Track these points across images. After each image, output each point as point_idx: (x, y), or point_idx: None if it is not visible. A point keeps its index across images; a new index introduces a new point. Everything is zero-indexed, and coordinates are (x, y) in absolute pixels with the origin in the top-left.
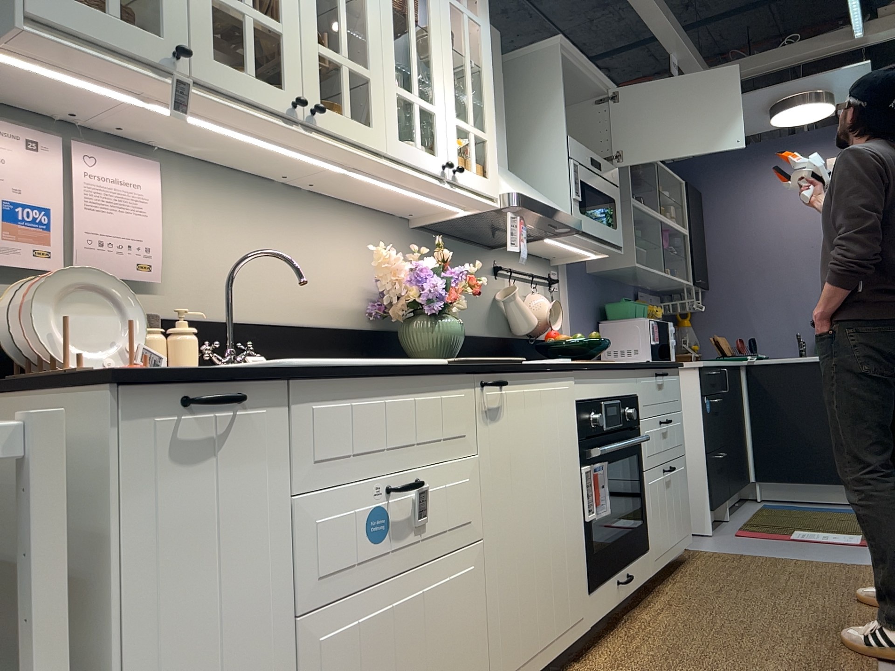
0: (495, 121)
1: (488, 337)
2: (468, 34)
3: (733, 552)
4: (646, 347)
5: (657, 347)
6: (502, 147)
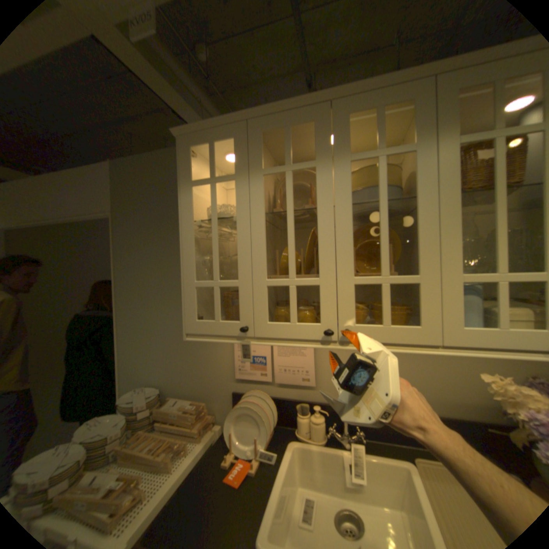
0: None
1: None
2: None
3: None
4: None
5: None
6: None
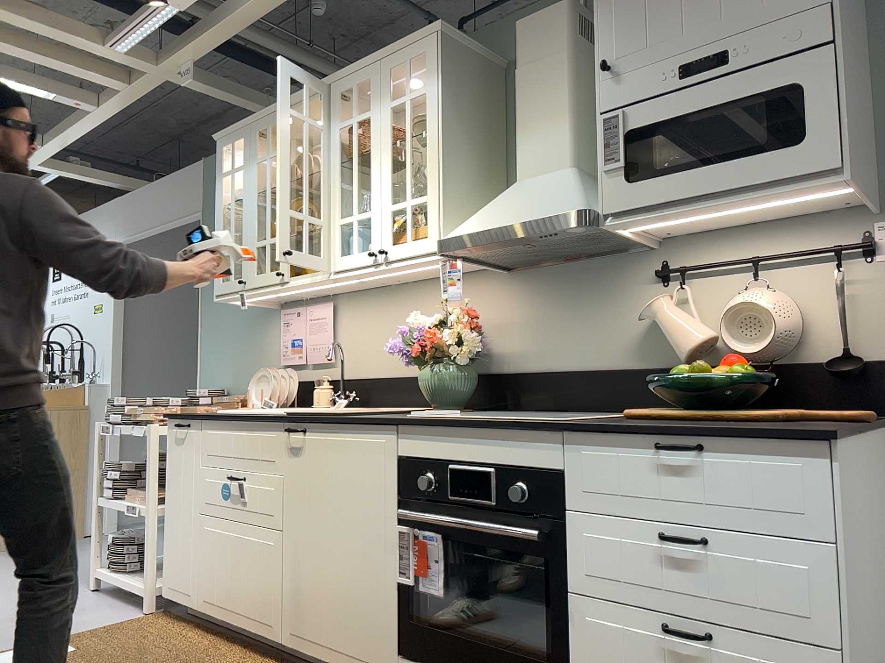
0: (440, 173)
1: (629, 369)
2: (409, 116)
3: None
4: None
5: None
6: (554, 147)
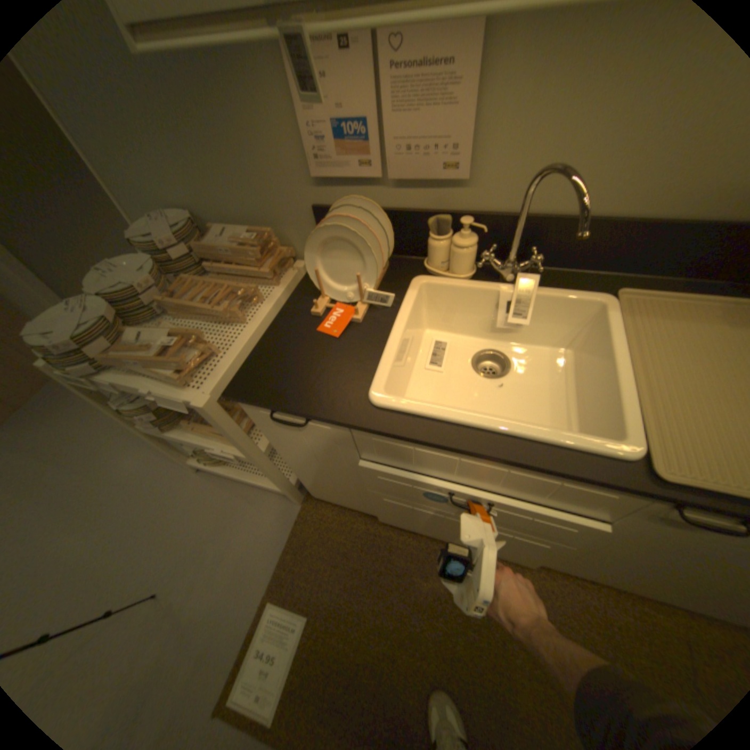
0: None
1: None
2: None
3: None
4: None
5: None
6: None
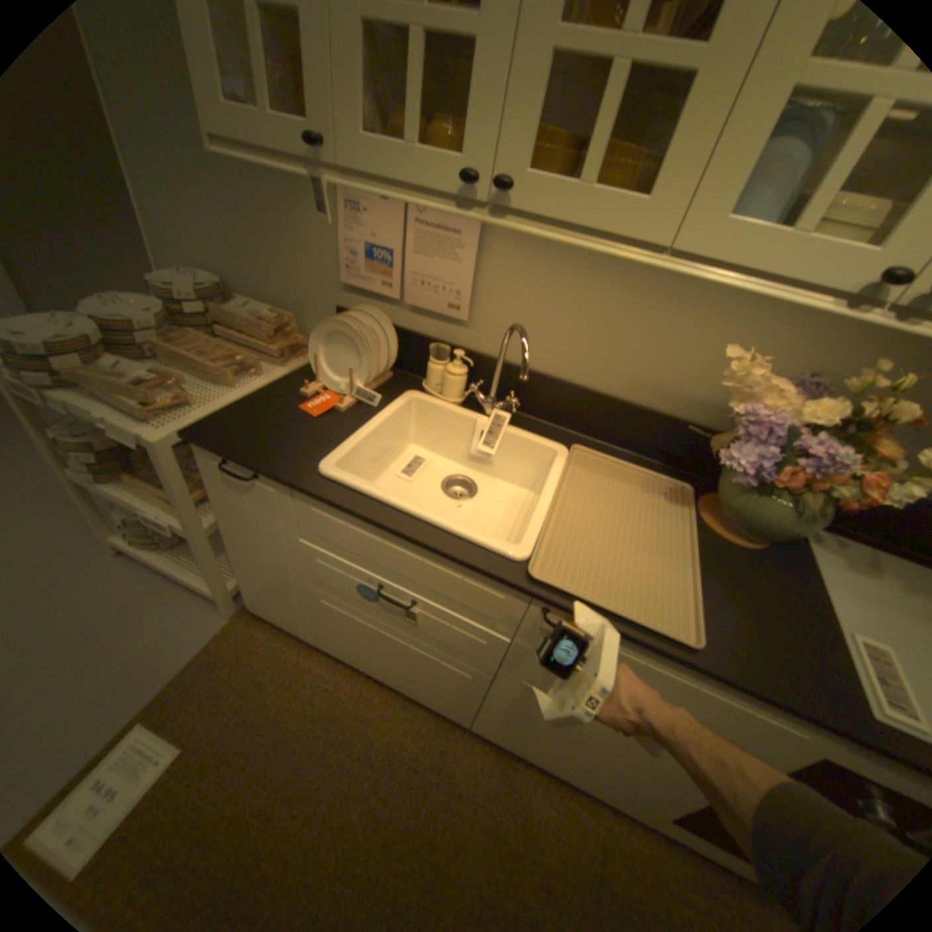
0: None
1: None
2: None
3: None
4: None
5: None
6: None
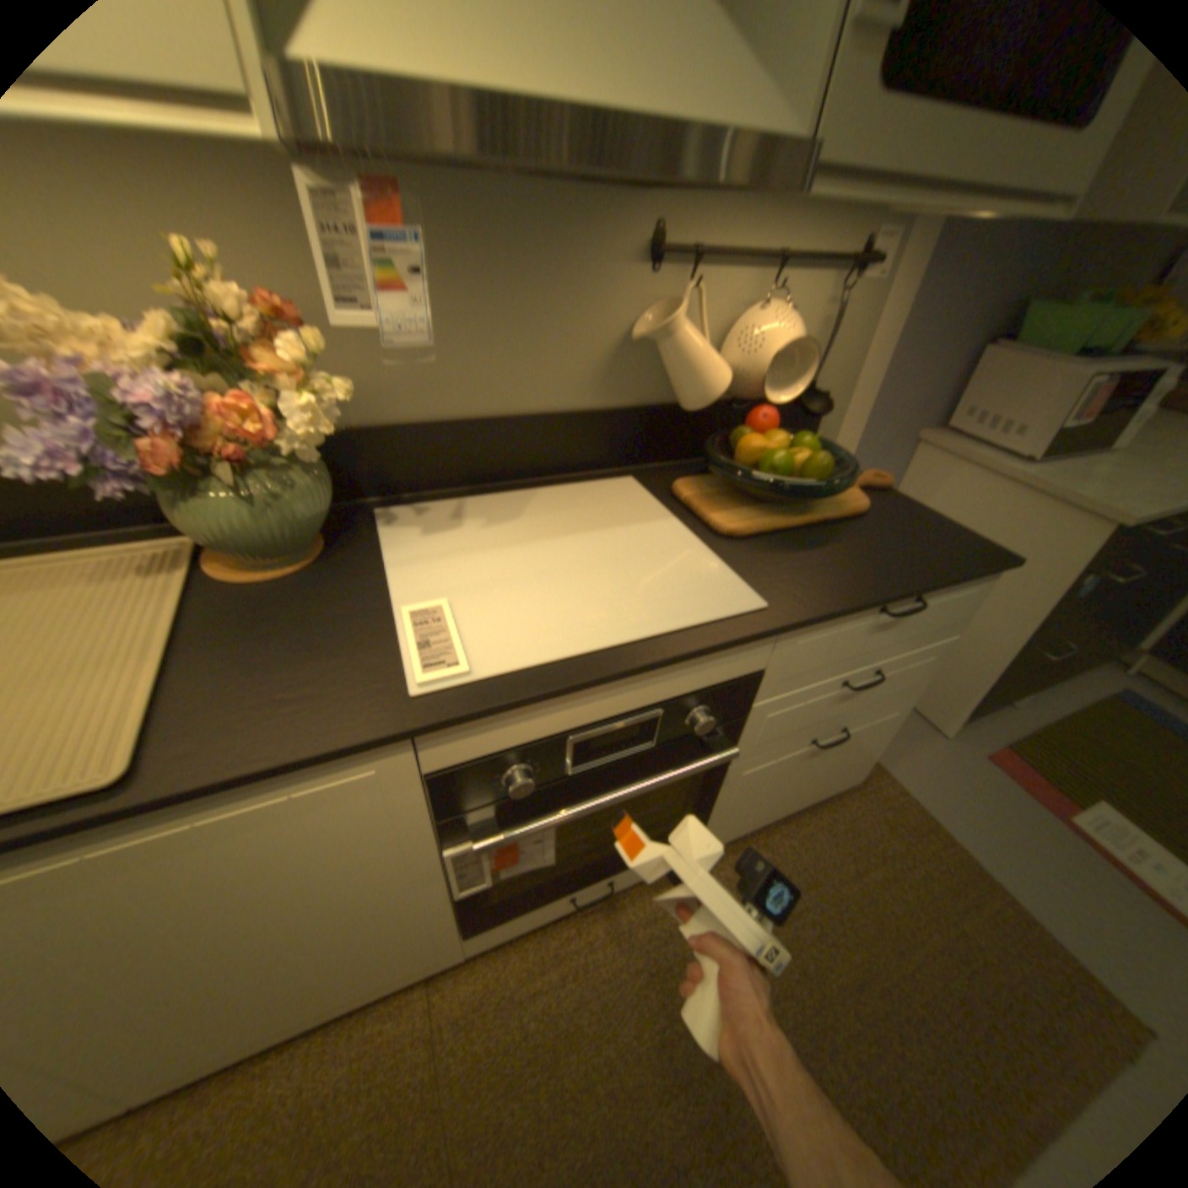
0: None
1: (589, 410)
2: None
3: (933, 808)
4: (1047, 425)
5: (1076, 430)
6: None
